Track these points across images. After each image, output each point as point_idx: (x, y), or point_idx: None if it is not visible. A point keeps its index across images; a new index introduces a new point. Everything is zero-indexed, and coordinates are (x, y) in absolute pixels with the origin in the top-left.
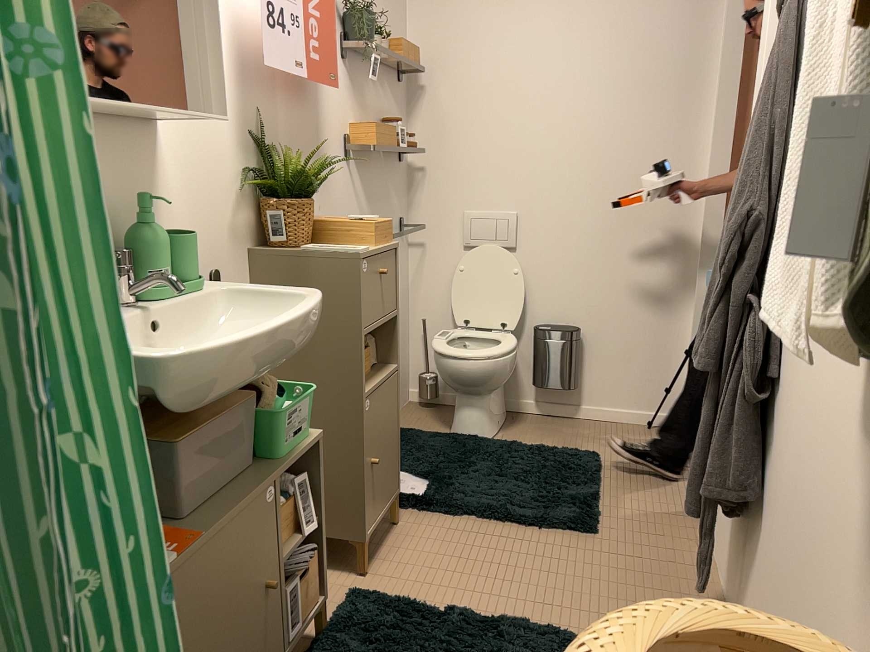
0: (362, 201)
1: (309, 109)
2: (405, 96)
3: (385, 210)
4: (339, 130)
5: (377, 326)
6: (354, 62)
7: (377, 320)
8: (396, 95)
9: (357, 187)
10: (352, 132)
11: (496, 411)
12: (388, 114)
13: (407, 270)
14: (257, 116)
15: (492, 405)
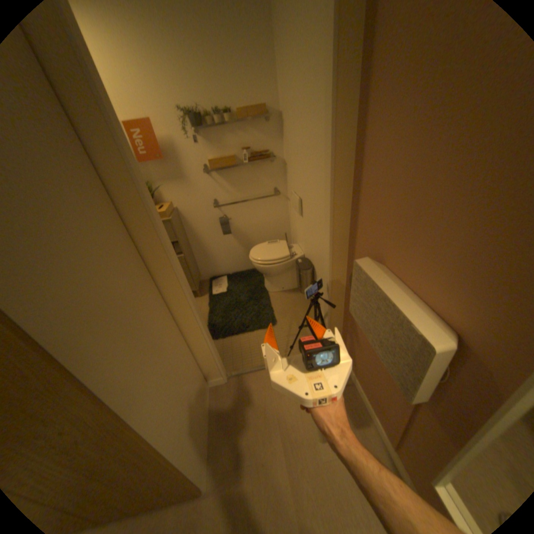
0: (224, 186)
1: (168, 162)
2: (275, 123)
3: (251, 186)
4: (196, 163)
5: None
6: (204, 129)
7: None
8: (262, 127)
9: (217, 182)
10: (209, 160)
11: (280, 283)
12: (251, 141)
13: (284, 209)
14: None
15: (274, 280)
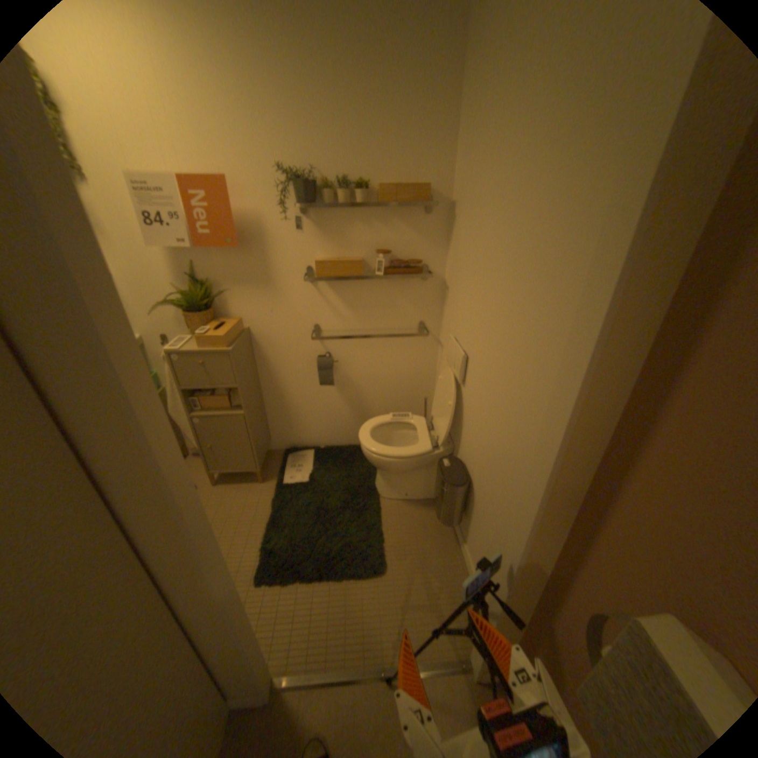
0: (335, 307)
1: (248, 253)
2: (442, 219)
3: (382, 314)
4: (296, 262)
5: (202, 389)
6: (319, 209)
7: (202, 386)
8: (419, 221)
9: (326, 299)
10: (317, 261)
11: (404, 487)
12: (395, 241)
13: (430, 358)
14: (187, 264)
15: (394, 480)
